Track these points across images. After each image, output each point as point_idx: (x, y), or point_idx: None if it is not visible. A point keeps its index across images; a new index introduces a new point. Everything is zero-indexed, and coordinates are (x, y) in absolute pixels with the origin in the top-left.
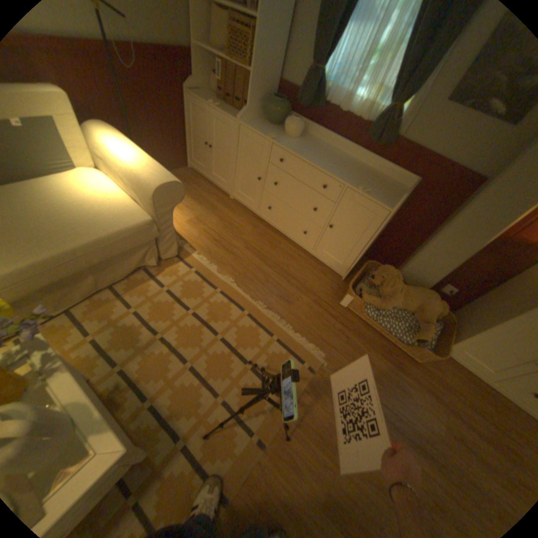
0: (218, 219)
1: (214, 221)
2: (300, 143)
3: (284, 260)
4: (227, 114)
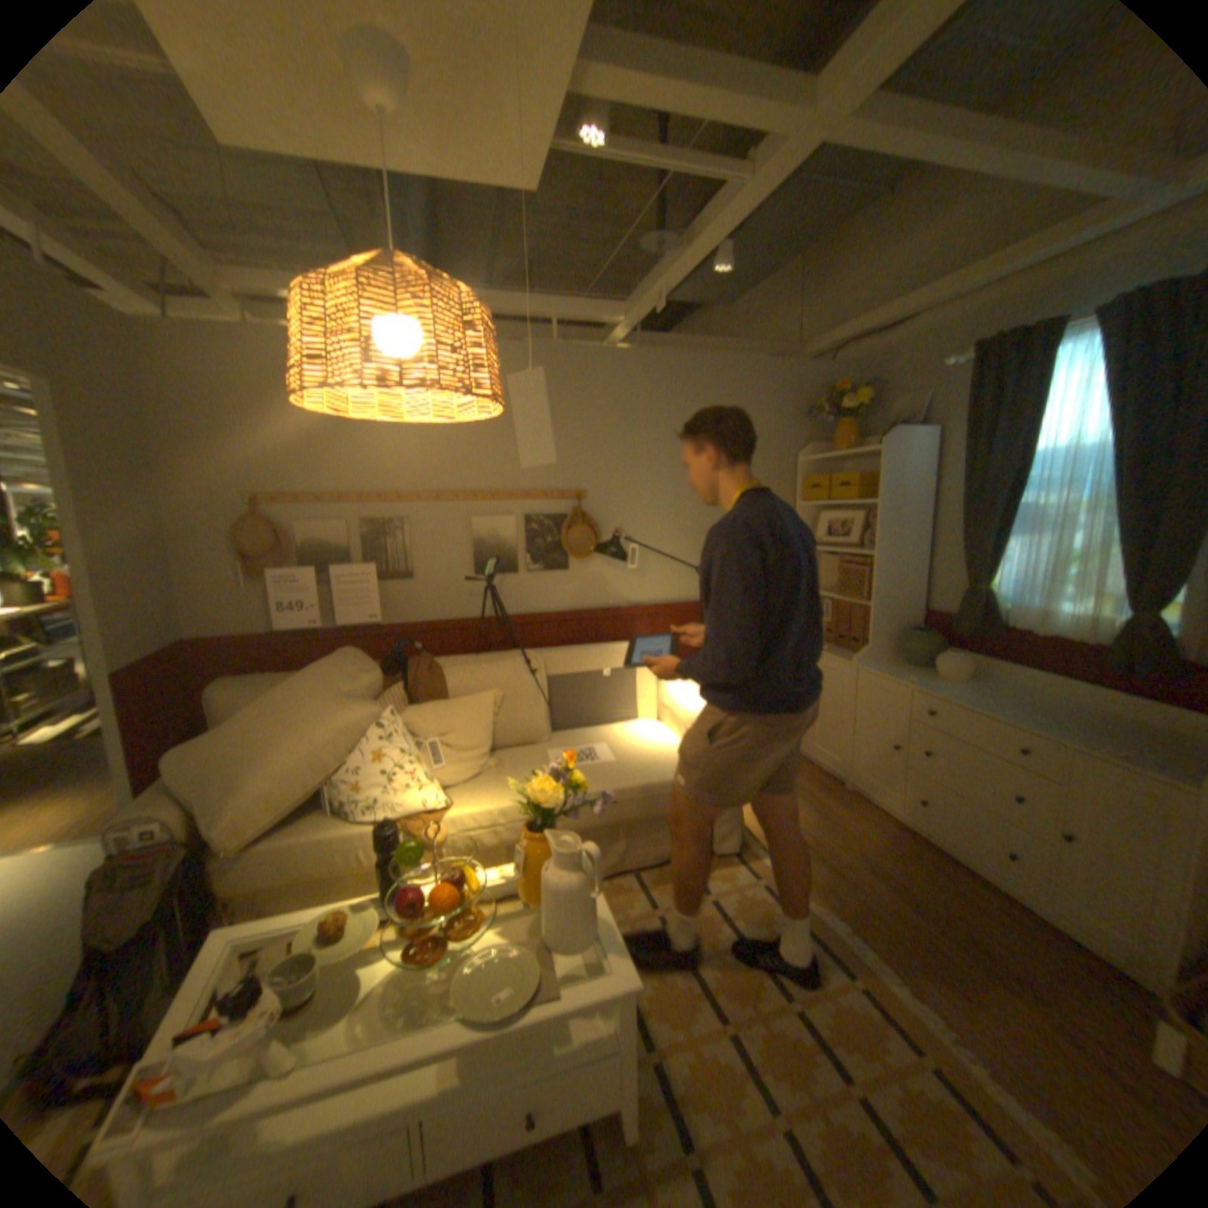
0: (819, 817)
1: (812, 819)
2: (969, 688)
3: (965, 916)
4: (838, 657)
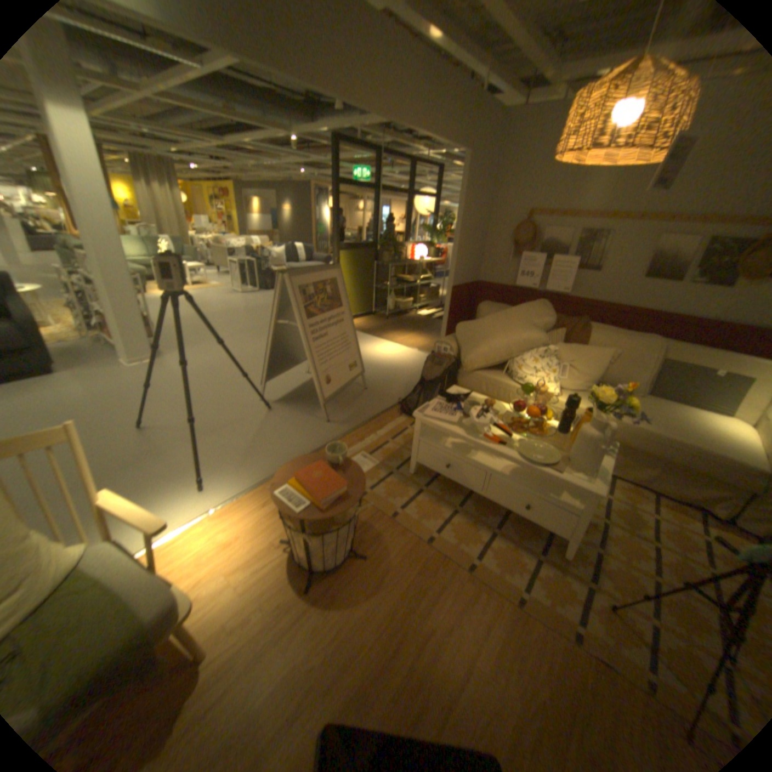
0: None
1: None
2: None
3: None
4: None
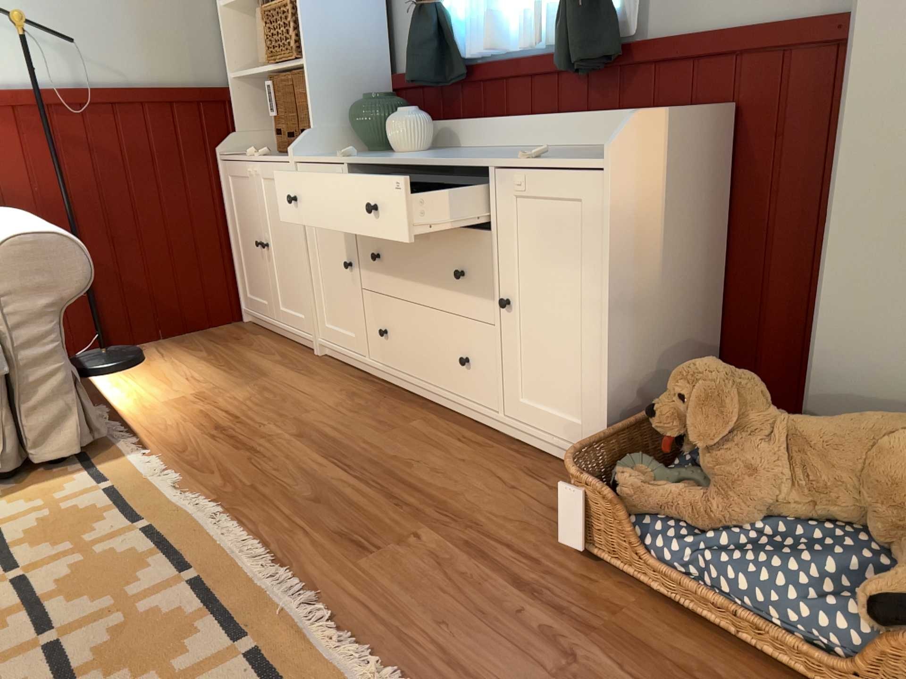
0: (258, 390)
1: (245, 394)
2: (421, 153)
3: (404, 452)
4: (279, 159)
